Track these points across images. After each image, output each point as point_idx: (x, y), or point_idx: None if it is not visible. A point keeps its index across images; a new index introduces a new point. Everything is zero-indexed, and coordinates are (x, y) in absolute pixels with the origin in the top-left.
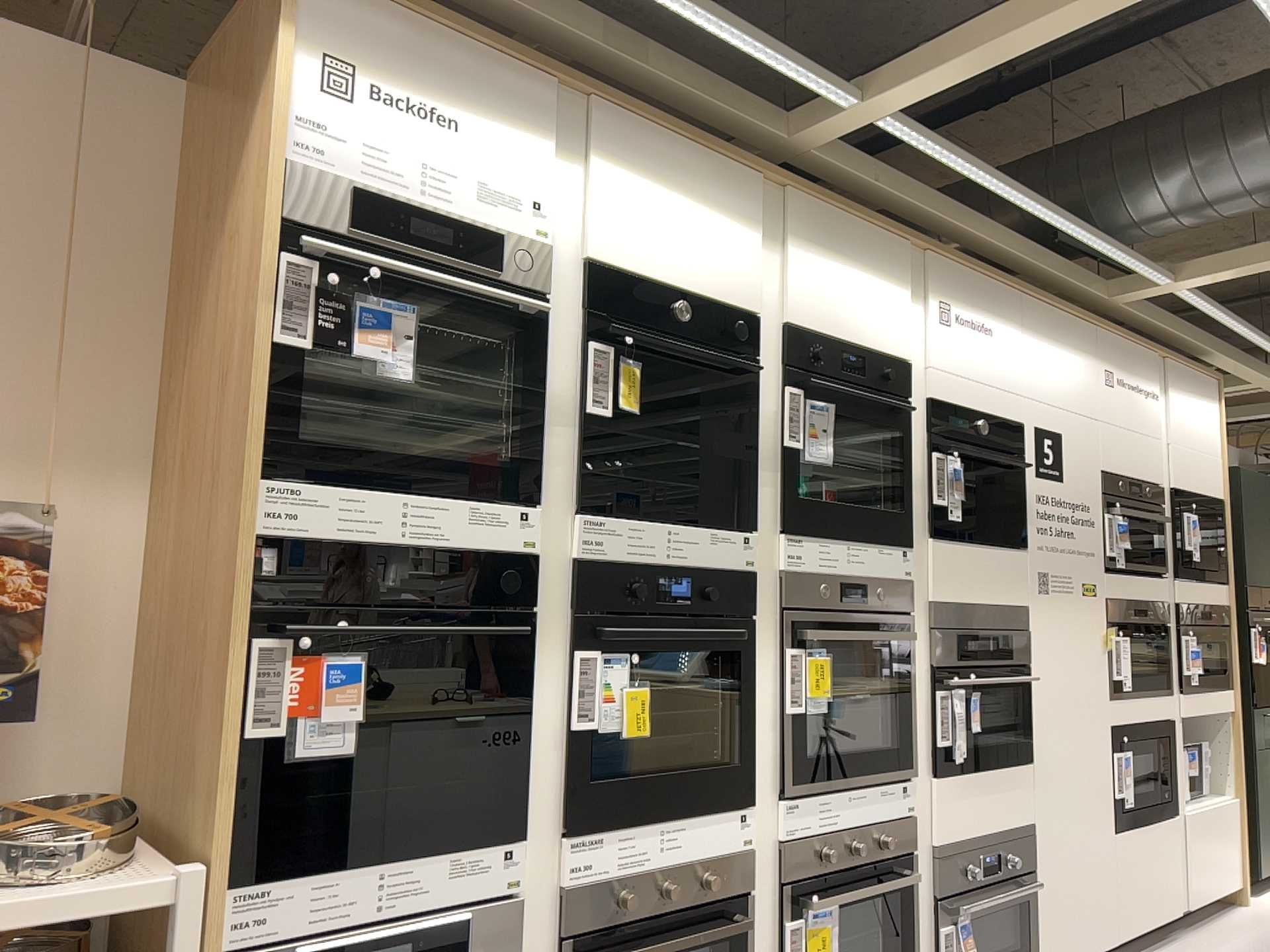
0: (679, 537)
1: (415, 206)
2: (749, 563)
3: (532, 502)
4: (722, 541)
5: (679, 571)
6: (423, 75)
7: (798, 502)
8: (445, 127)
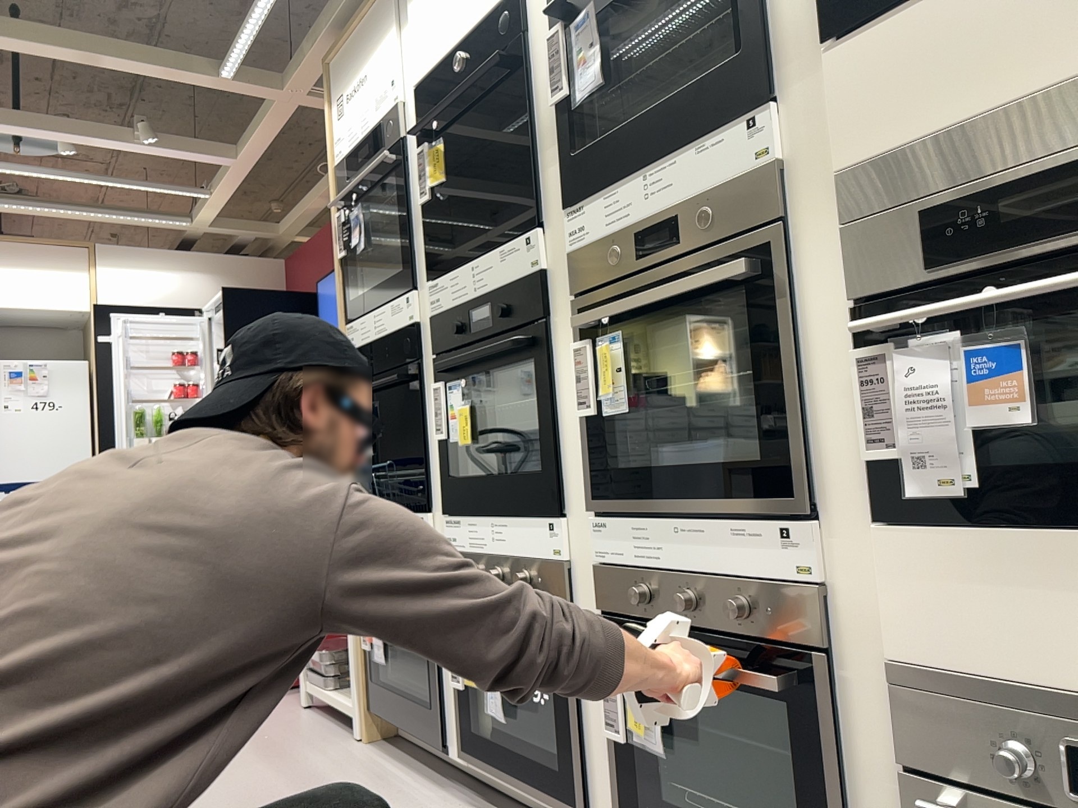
0: (478, 269)
1: (355, 143)
2: (536, 262)
3: (408, 288)
4: (509, 253)
5: (481, 300)
6: (351, 62)
7: (580, 156)
8: (358, 81)
